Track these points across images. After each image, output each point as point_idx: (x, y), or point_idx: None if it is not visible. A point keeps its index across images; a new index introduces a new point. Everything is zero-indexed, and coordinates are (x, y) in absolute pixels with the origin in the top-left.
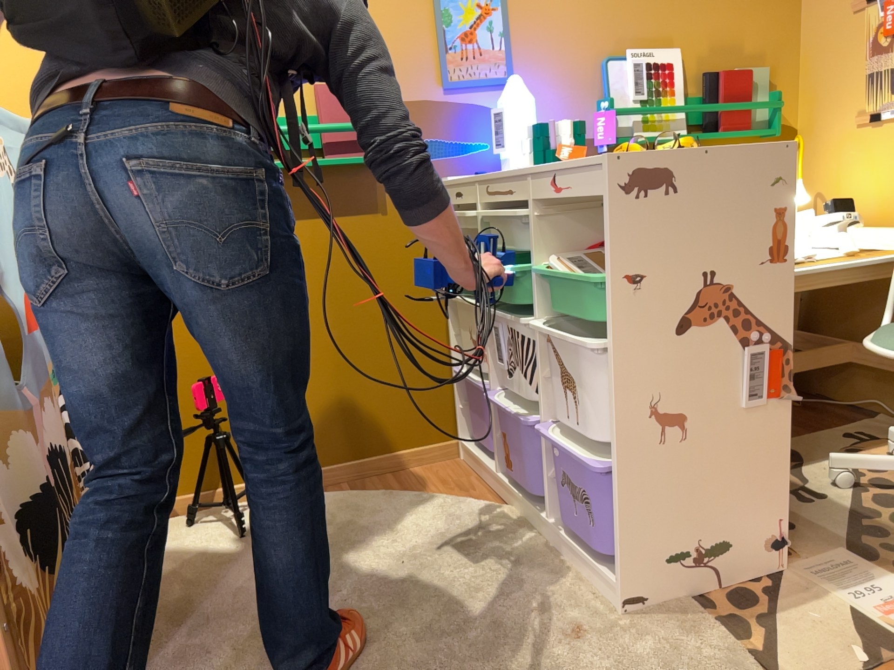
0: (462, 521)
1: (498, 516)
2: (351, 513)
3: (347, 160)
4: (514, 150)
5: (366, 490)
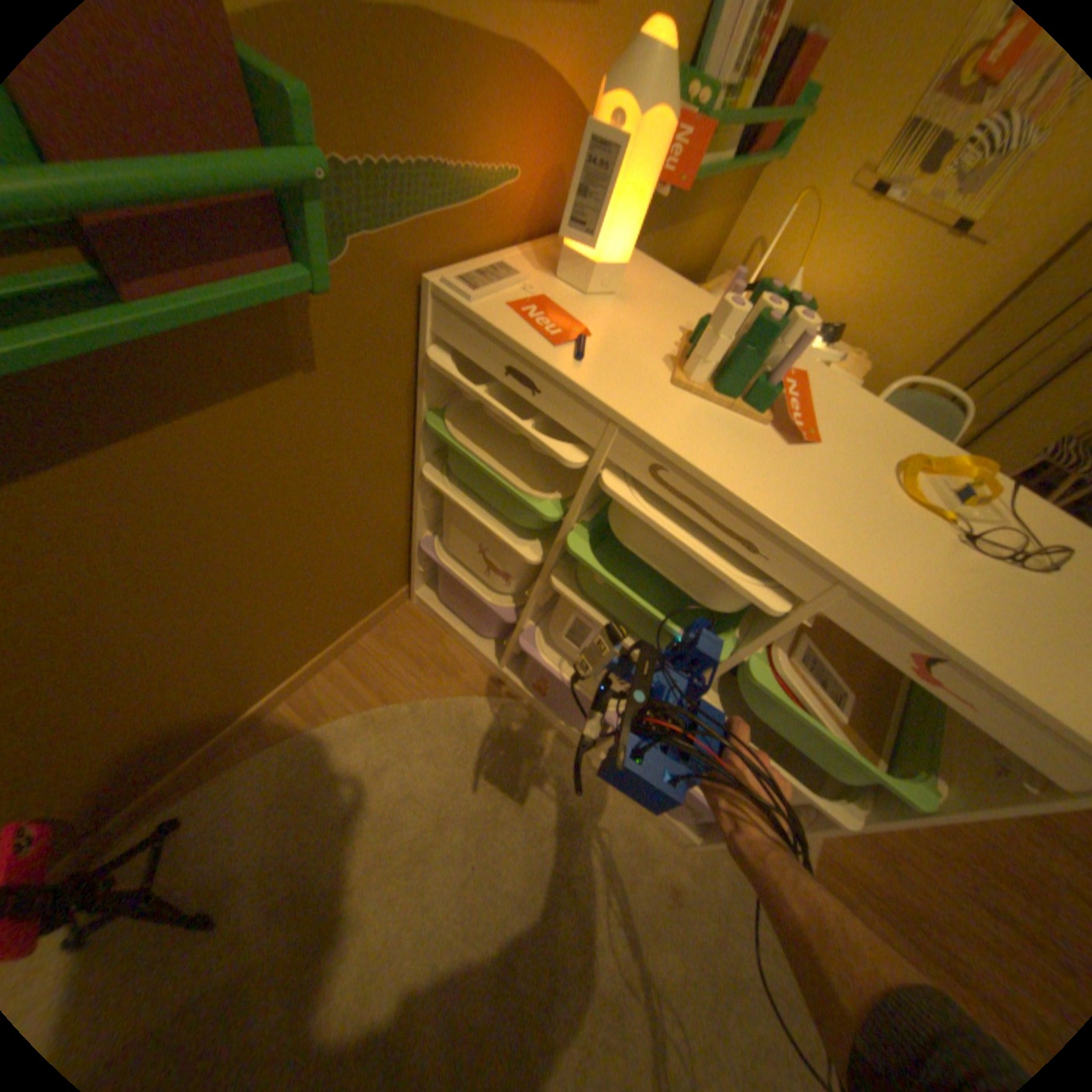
0: (495, 749)
1: (523, 723)
2: (352, 788)
3: (234, 299)
4: (611, 246)
5: (337, 722)
